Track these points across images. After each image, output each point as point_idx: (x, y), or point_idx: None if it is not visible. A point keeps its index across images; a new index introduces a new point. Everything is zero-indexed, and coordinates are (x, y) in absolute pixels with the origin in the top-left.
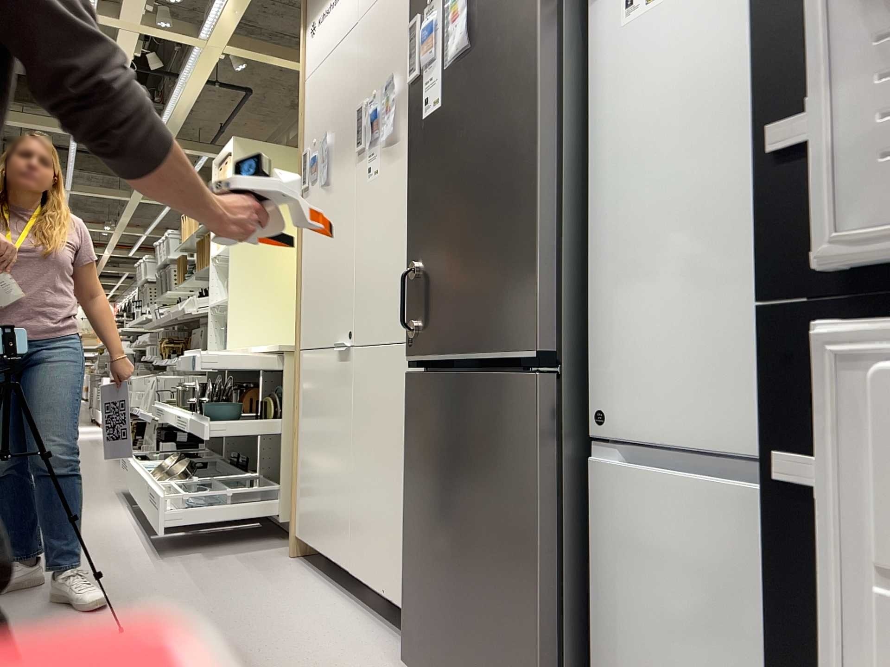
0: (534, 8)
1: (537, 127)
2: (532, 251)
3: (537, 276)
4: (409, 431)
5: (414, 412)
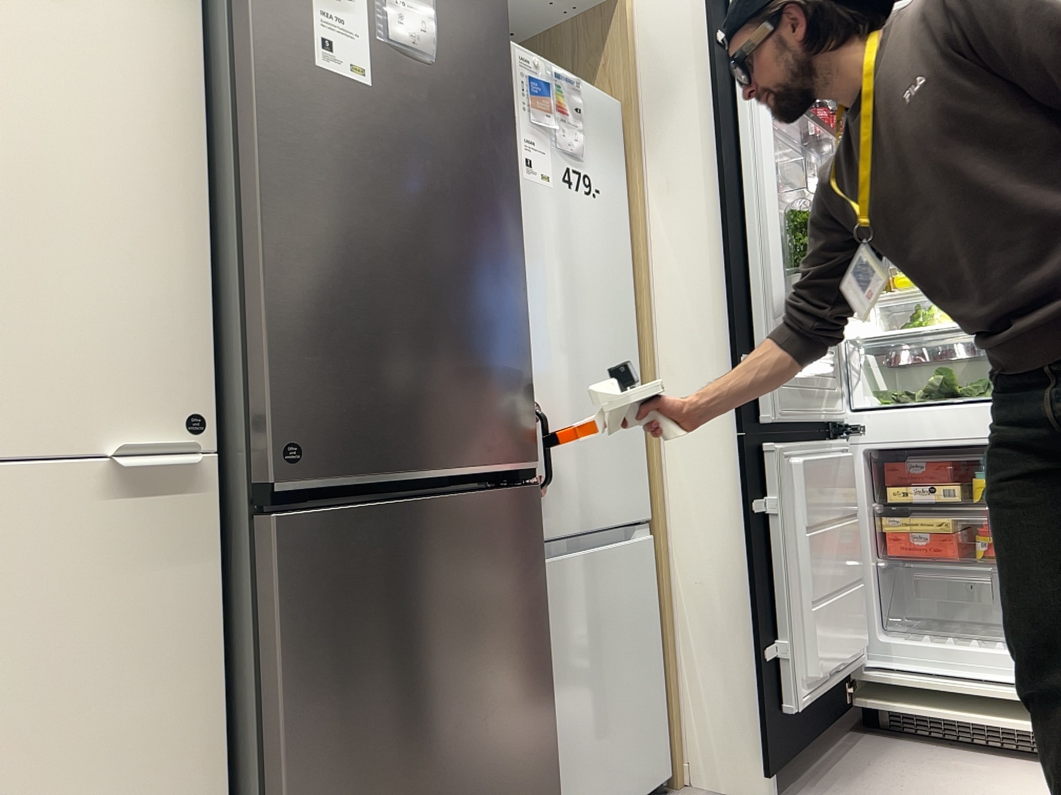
0: (509, 106)
1: (520, 231)
2: (522, 356)
3: (529, 382)
4: (293, 623)
5: (311, 582)
